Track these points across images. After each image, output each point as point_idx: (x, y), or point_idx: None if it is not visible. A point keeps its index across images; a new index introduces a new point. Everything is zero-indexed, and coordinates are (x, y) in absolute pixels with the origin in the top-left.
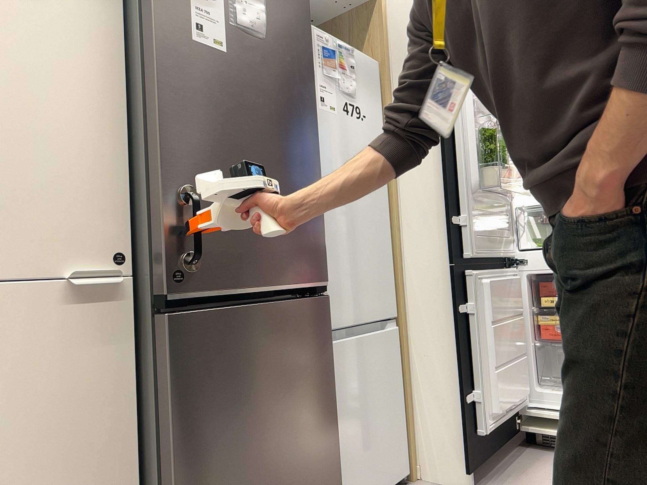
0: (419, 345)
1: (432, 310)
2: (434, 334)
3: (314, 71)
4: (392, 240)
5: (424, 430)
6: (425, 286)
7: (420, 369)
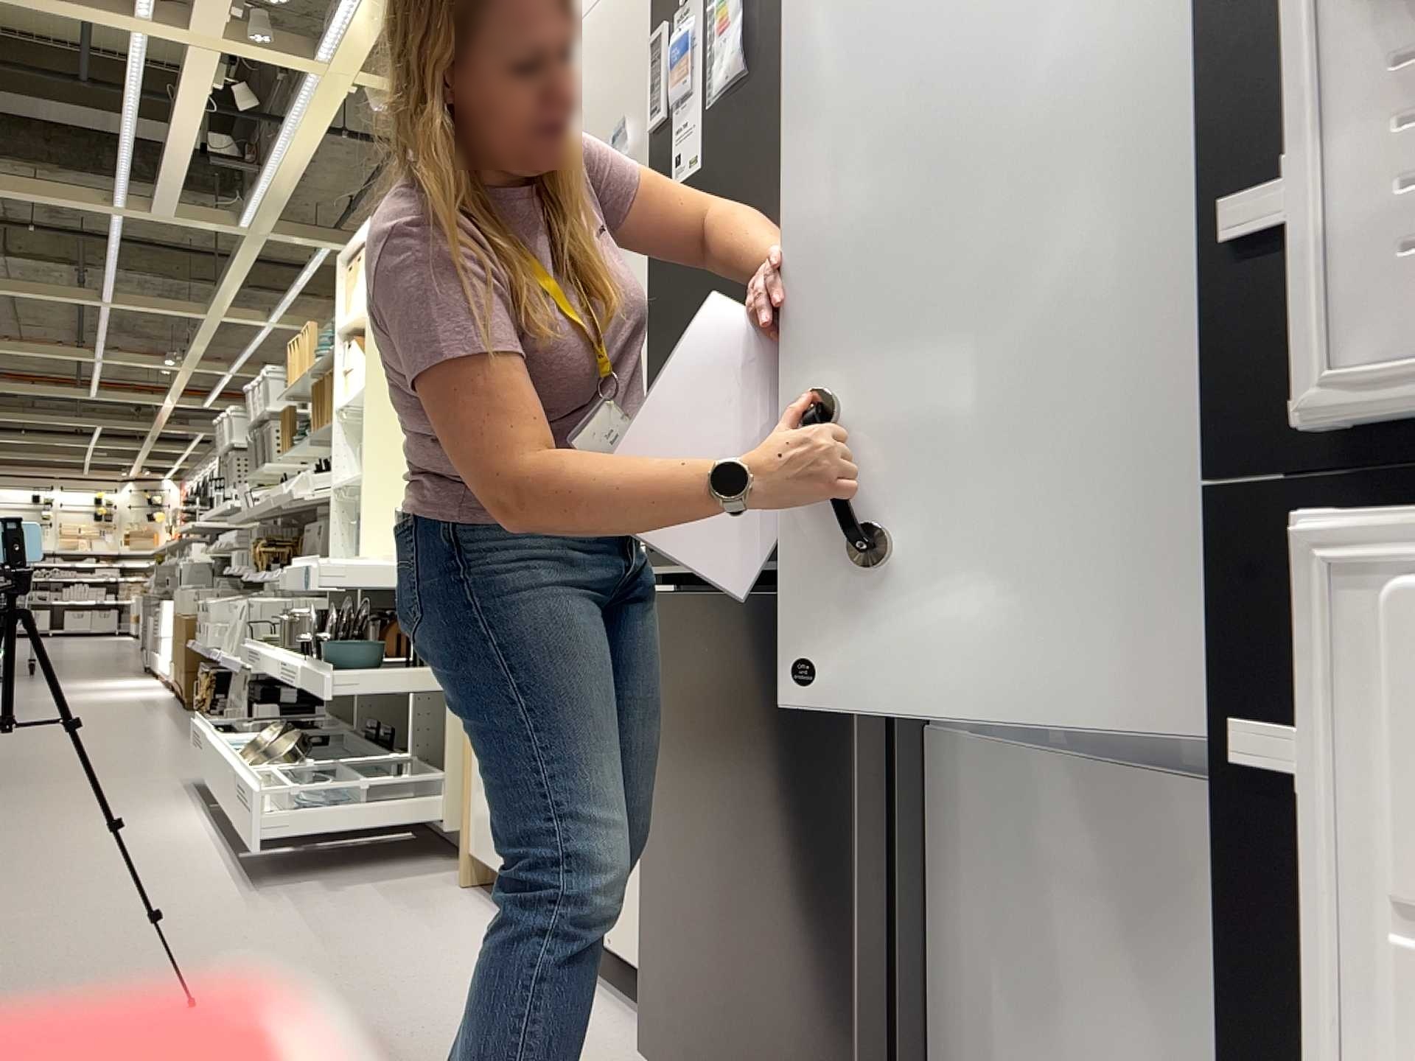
0: None
1: None
2: None
3: None
4: None
5: None
6: None
7: None
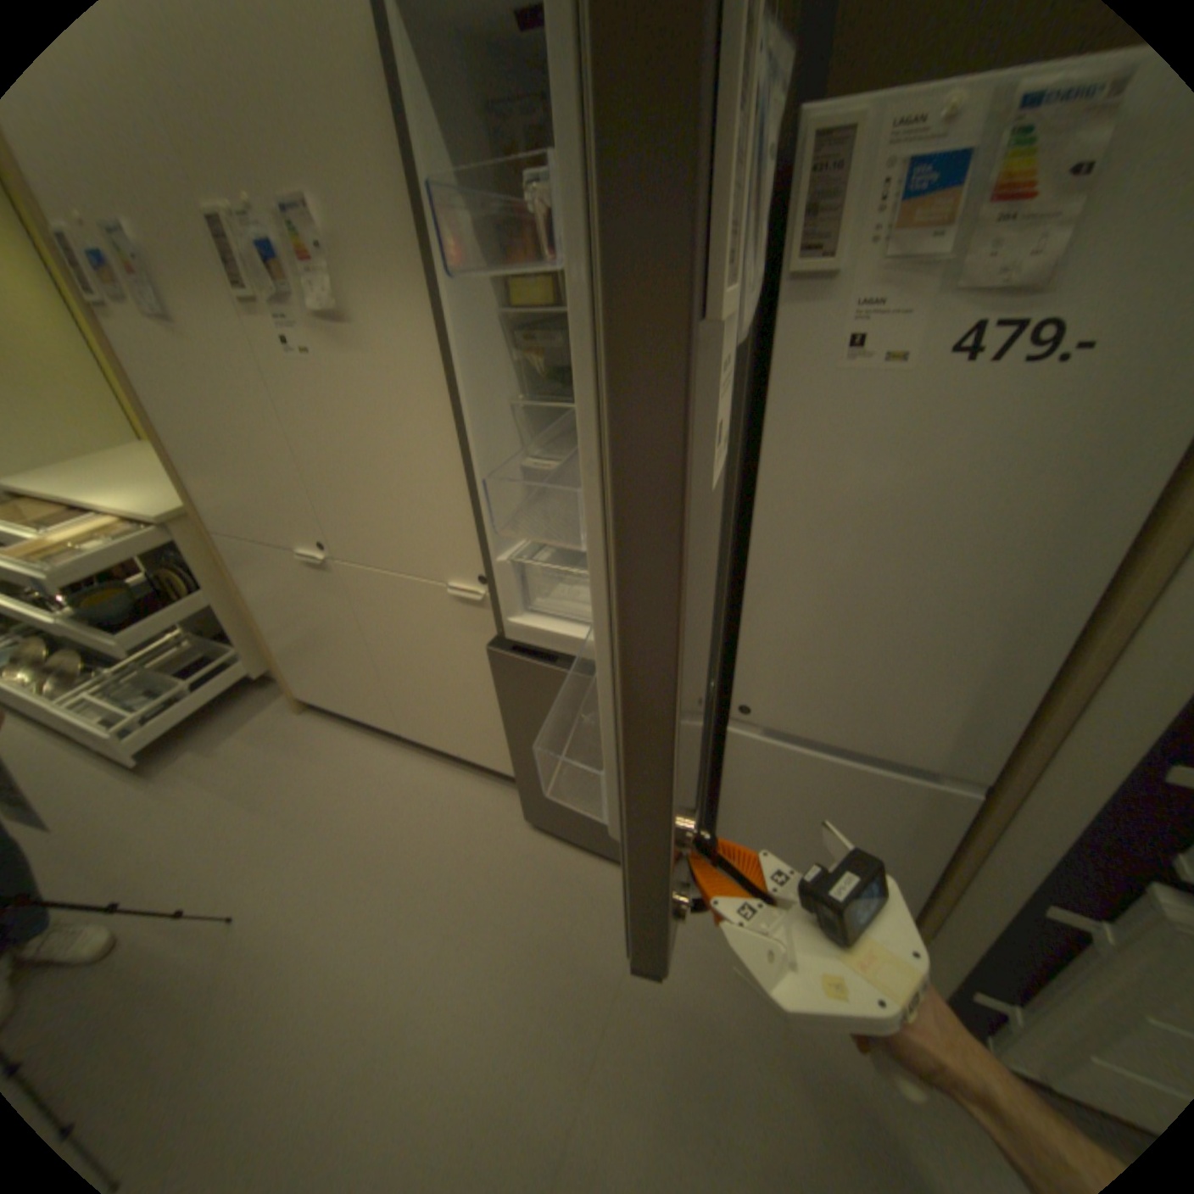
0: (1008, 850)
1: (1049, 843)
2: (1026, 872)
3: (842, 263)
4: (1075, 659)
5: (953, 929)
6: (1069, 796)
7: (990, 876)
